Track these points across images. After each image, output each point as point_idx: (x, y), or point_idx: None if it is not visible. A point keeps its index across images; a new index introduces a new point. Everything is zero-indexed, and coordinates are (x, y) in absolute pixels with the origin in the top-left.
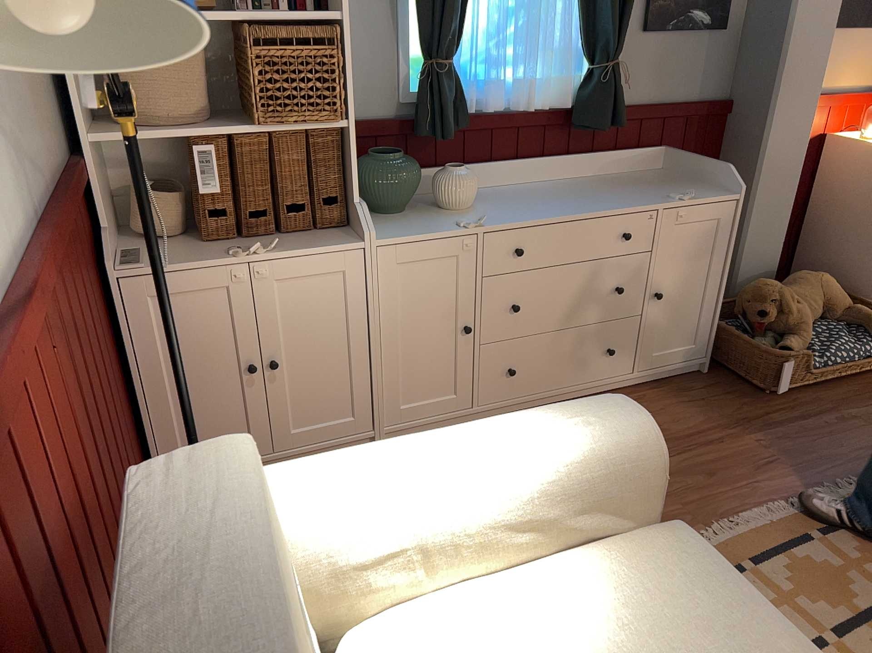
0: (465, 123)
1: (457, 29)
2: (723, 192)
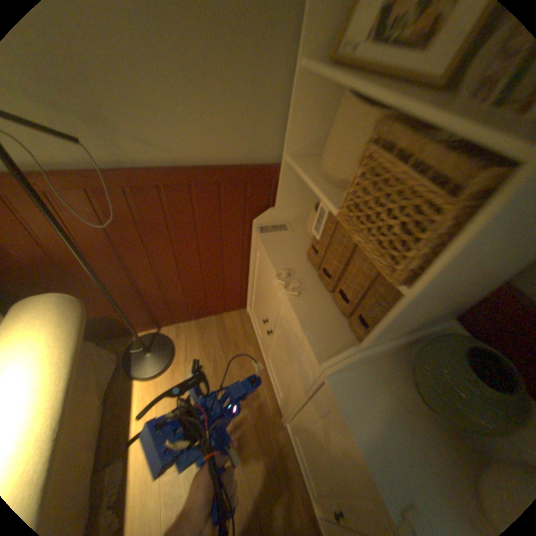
0: None
1: None
2: None
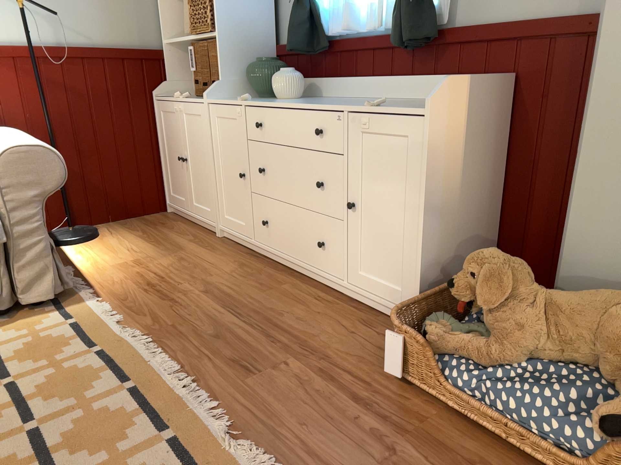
0: (325, 45)
1: None
2: (425, 108)
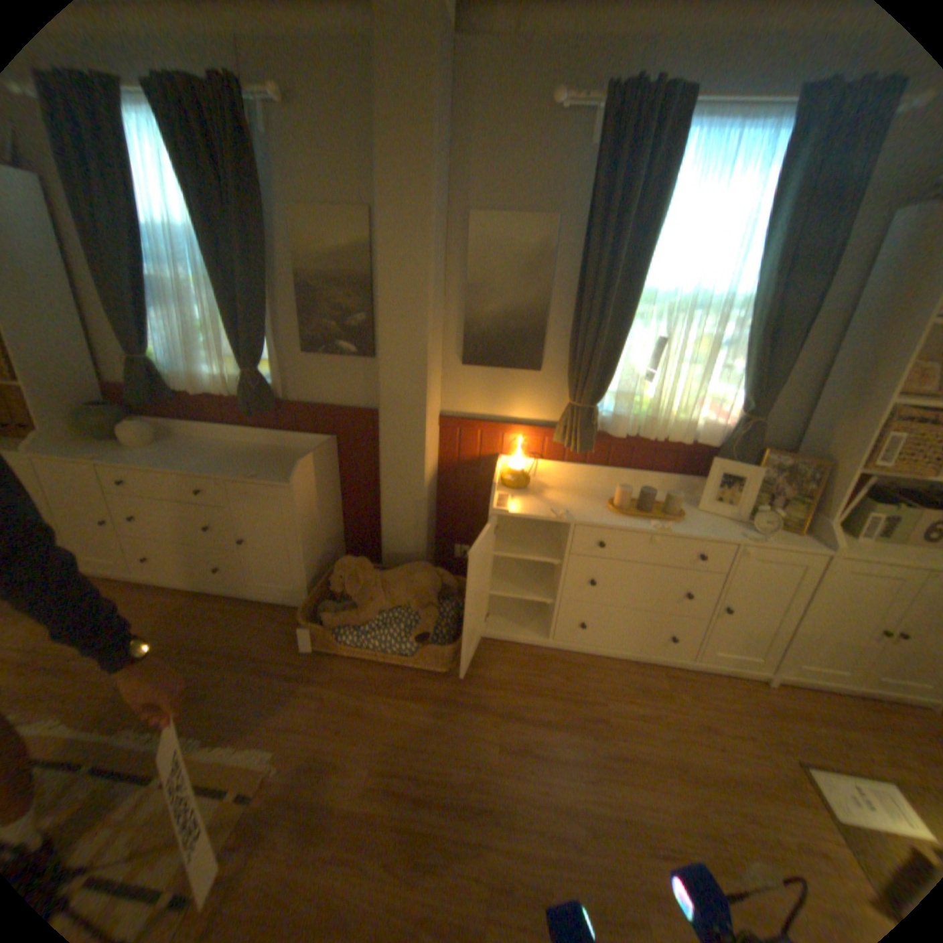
0: (169, 396)
1: (132, 338)
2: (288, 480)
